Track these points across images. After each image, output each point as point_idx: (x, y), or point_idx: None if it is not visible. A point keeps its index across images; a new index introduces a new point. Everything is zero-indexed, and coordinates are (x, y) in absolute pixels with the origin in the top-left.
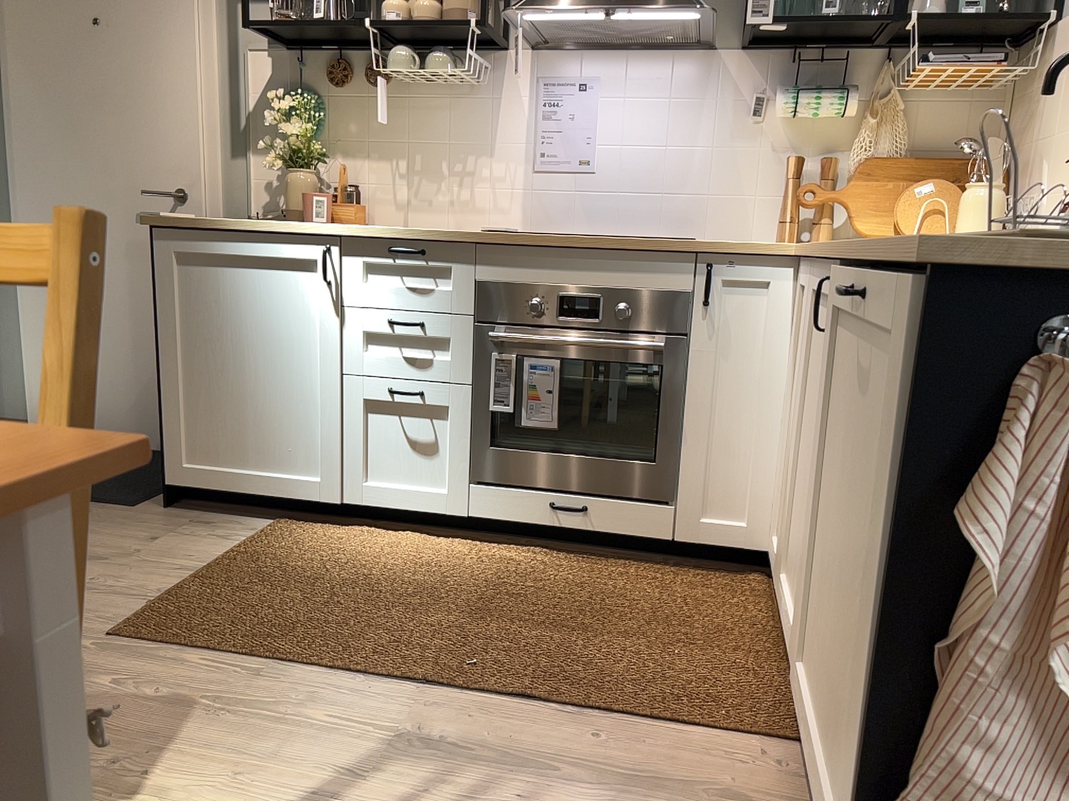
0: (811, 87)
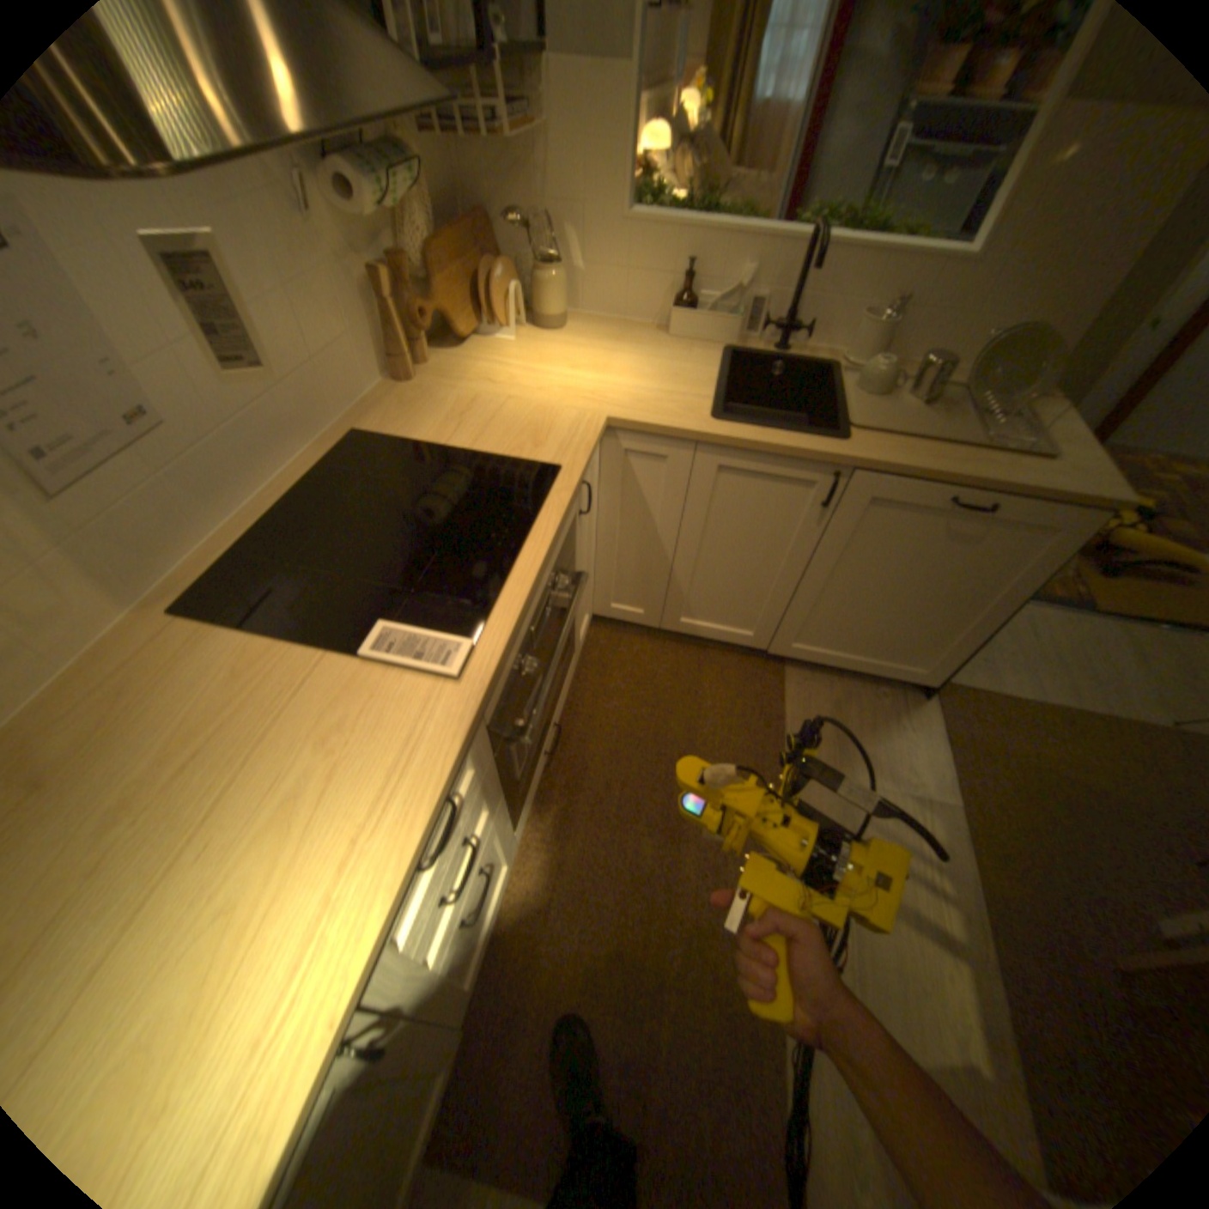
0: (374, 151)
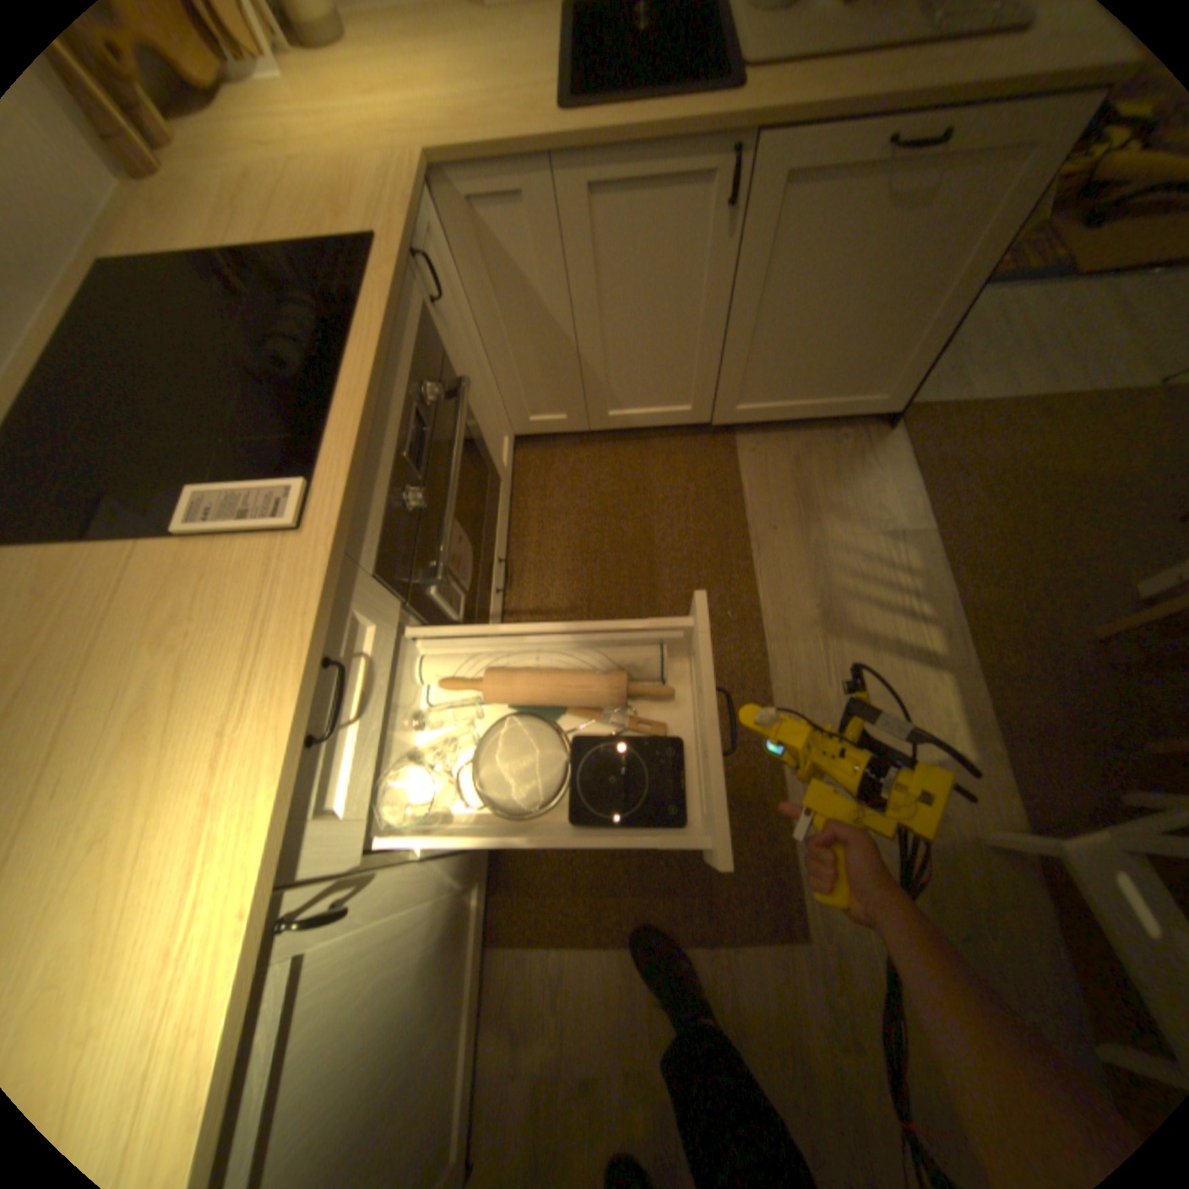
0: None
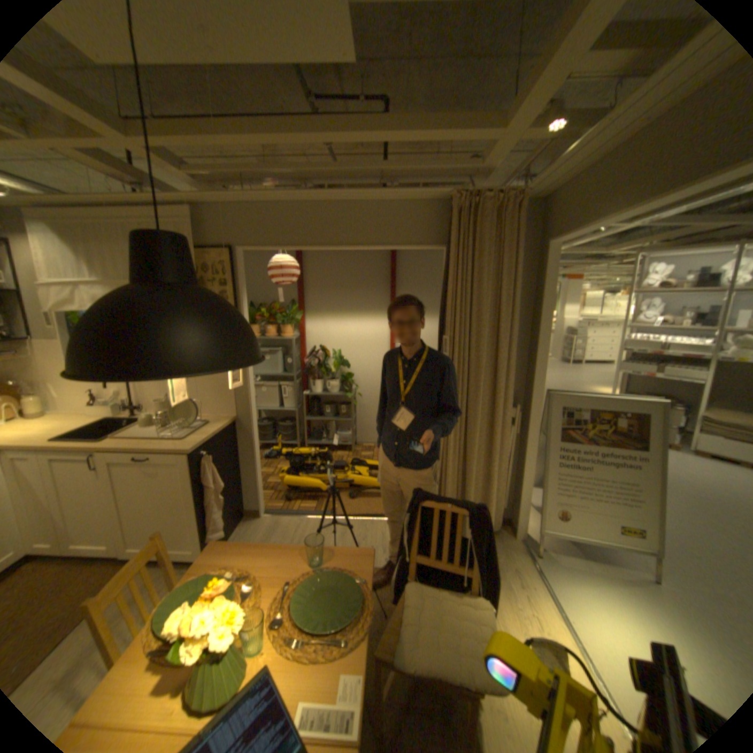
0: None
